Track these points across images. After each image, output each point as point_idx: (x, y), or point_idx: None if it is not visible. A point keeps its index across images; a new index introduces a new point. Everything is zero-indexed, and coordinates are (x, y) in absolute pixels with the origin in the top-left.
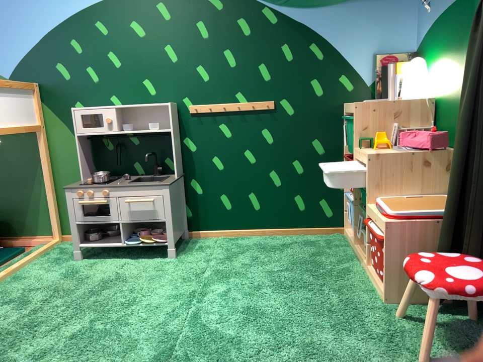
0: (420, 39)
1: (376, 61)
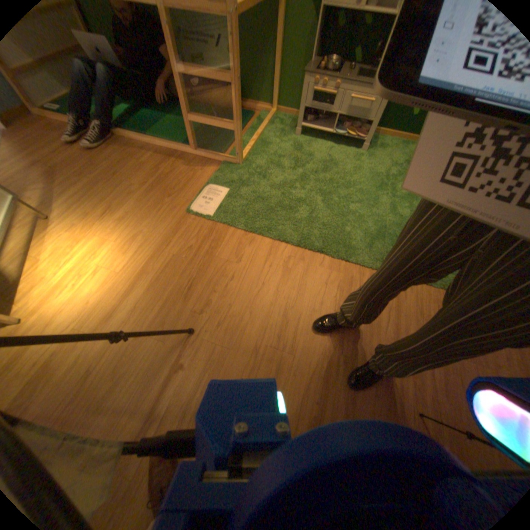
0: None
1: None
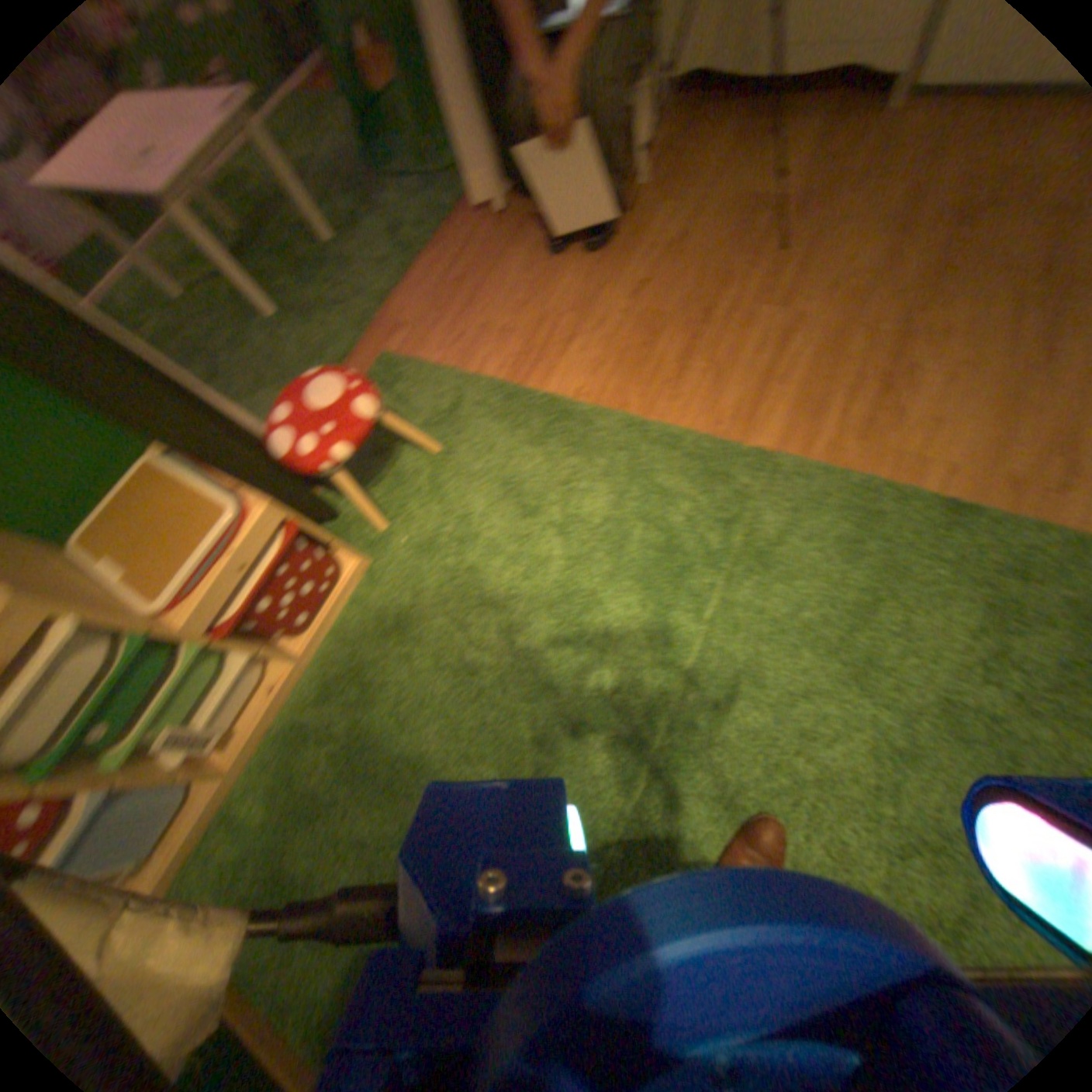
0: None
1: None
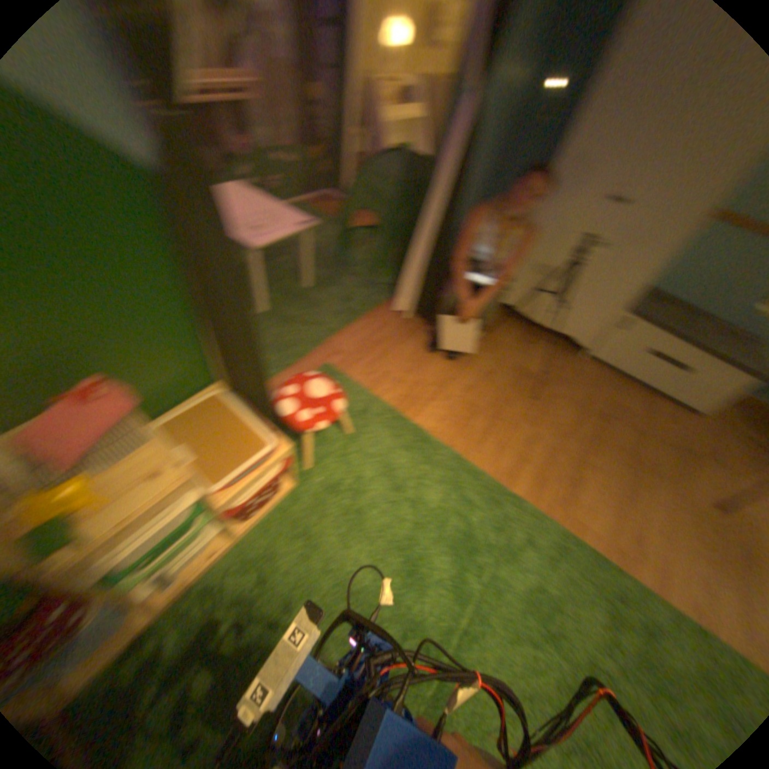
0: None
1: None
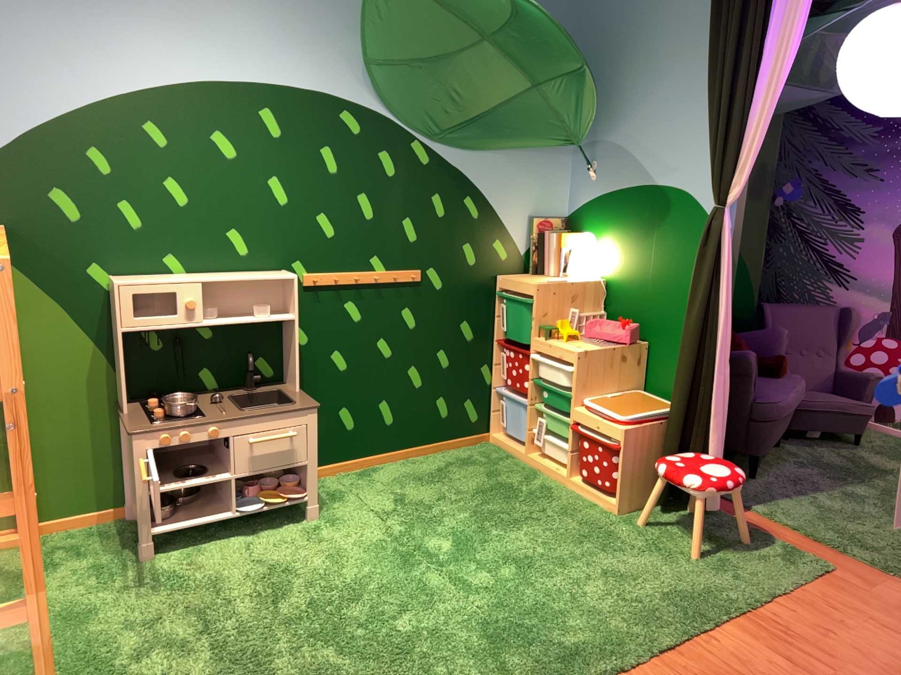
0: (575, 208)
1: (531, 227)
